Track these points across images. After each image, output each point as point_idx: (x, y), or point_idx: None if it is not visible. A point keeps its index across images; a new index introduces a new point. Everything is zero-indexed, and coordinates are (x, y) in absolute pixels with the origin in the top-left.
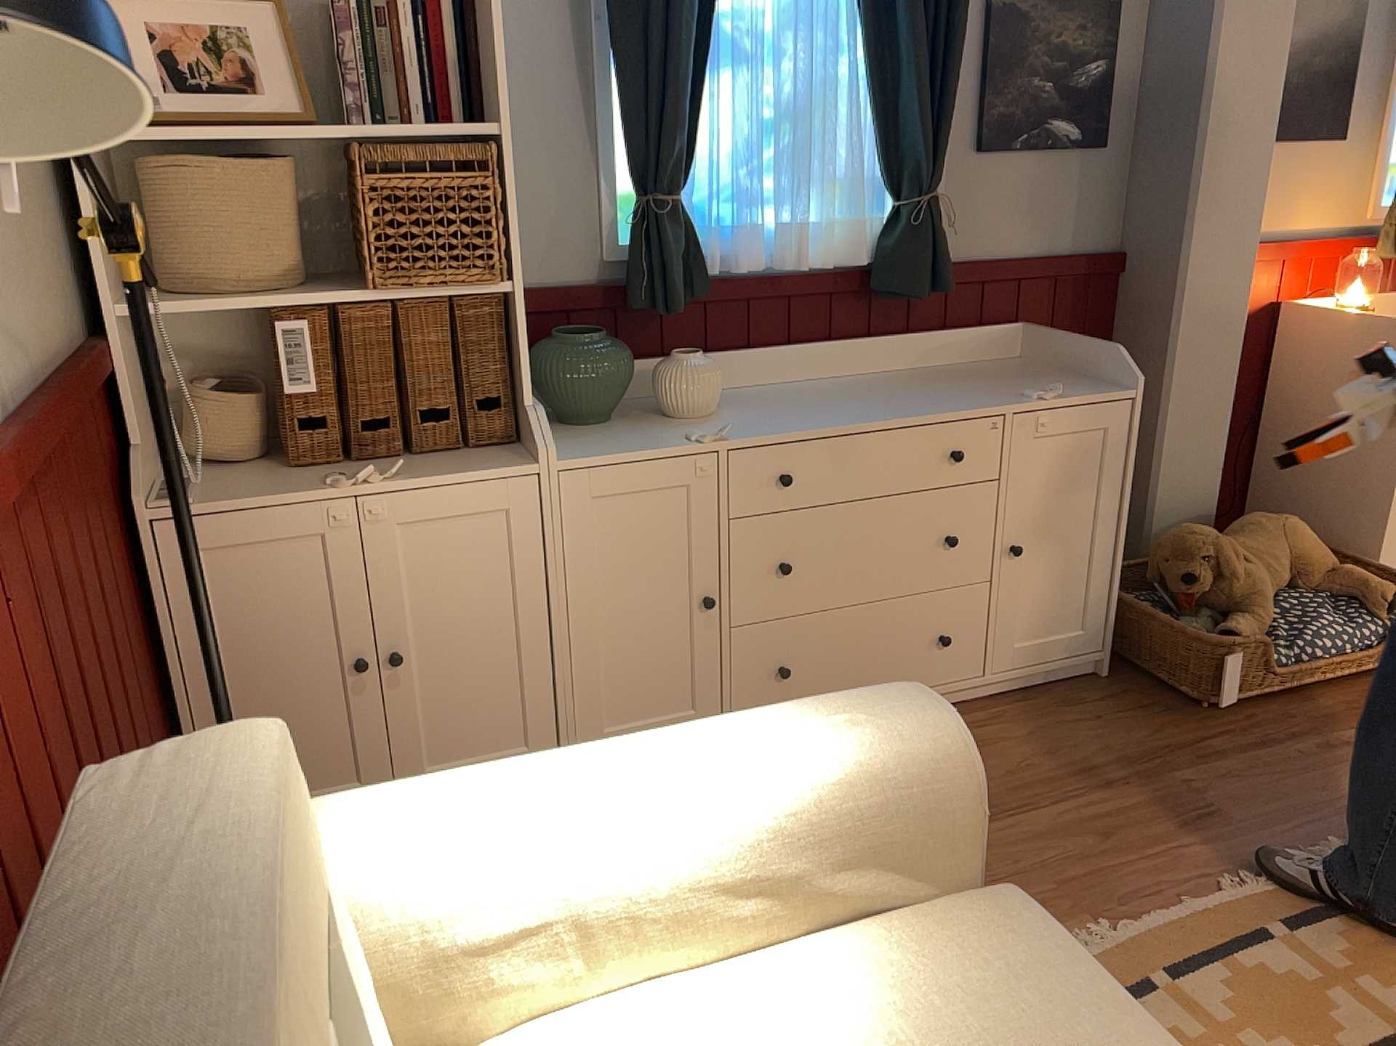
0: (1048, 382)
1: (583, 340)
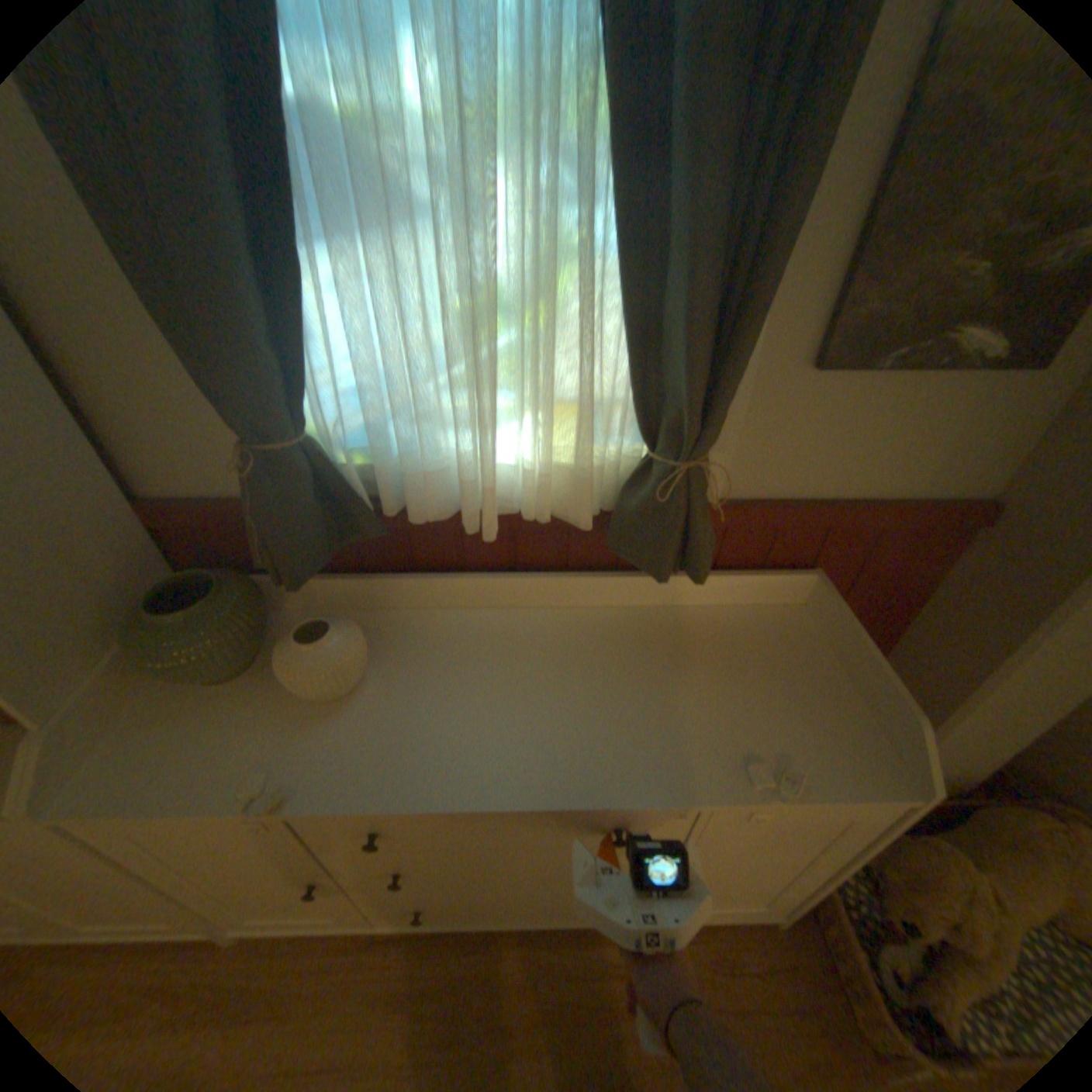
0: (802, 716)
1: (163, 617)
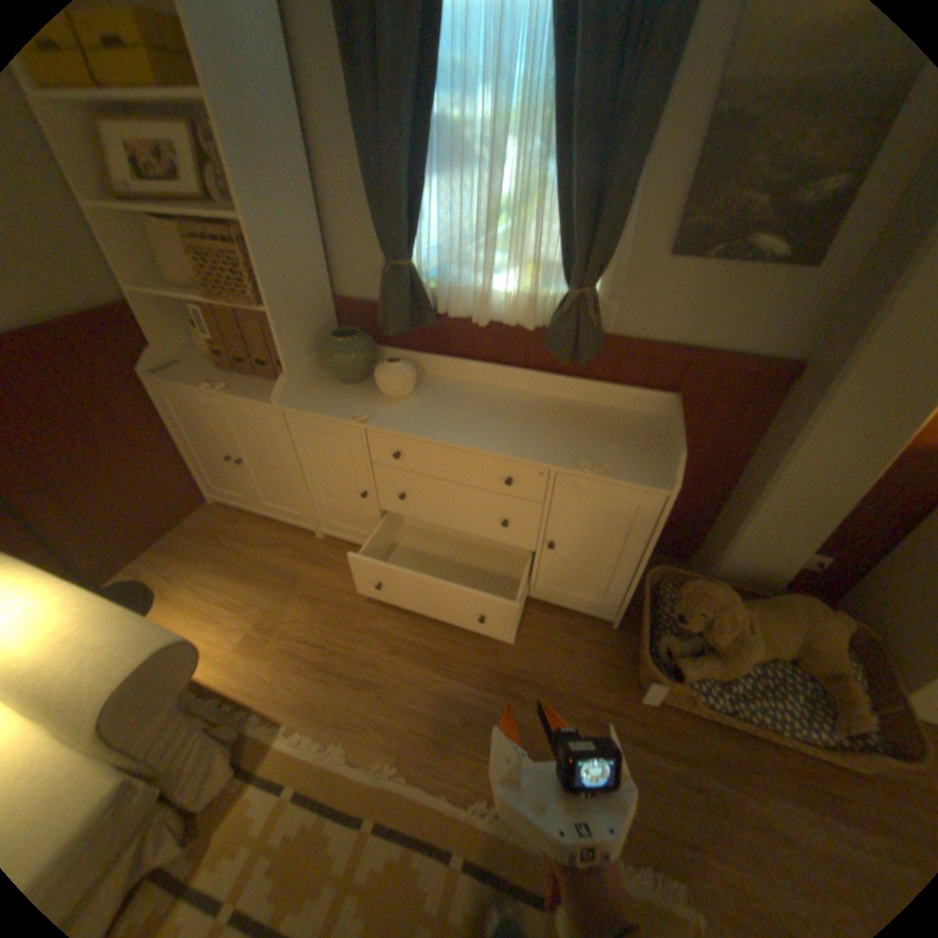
0: (625, 452)
1: (337, 340)
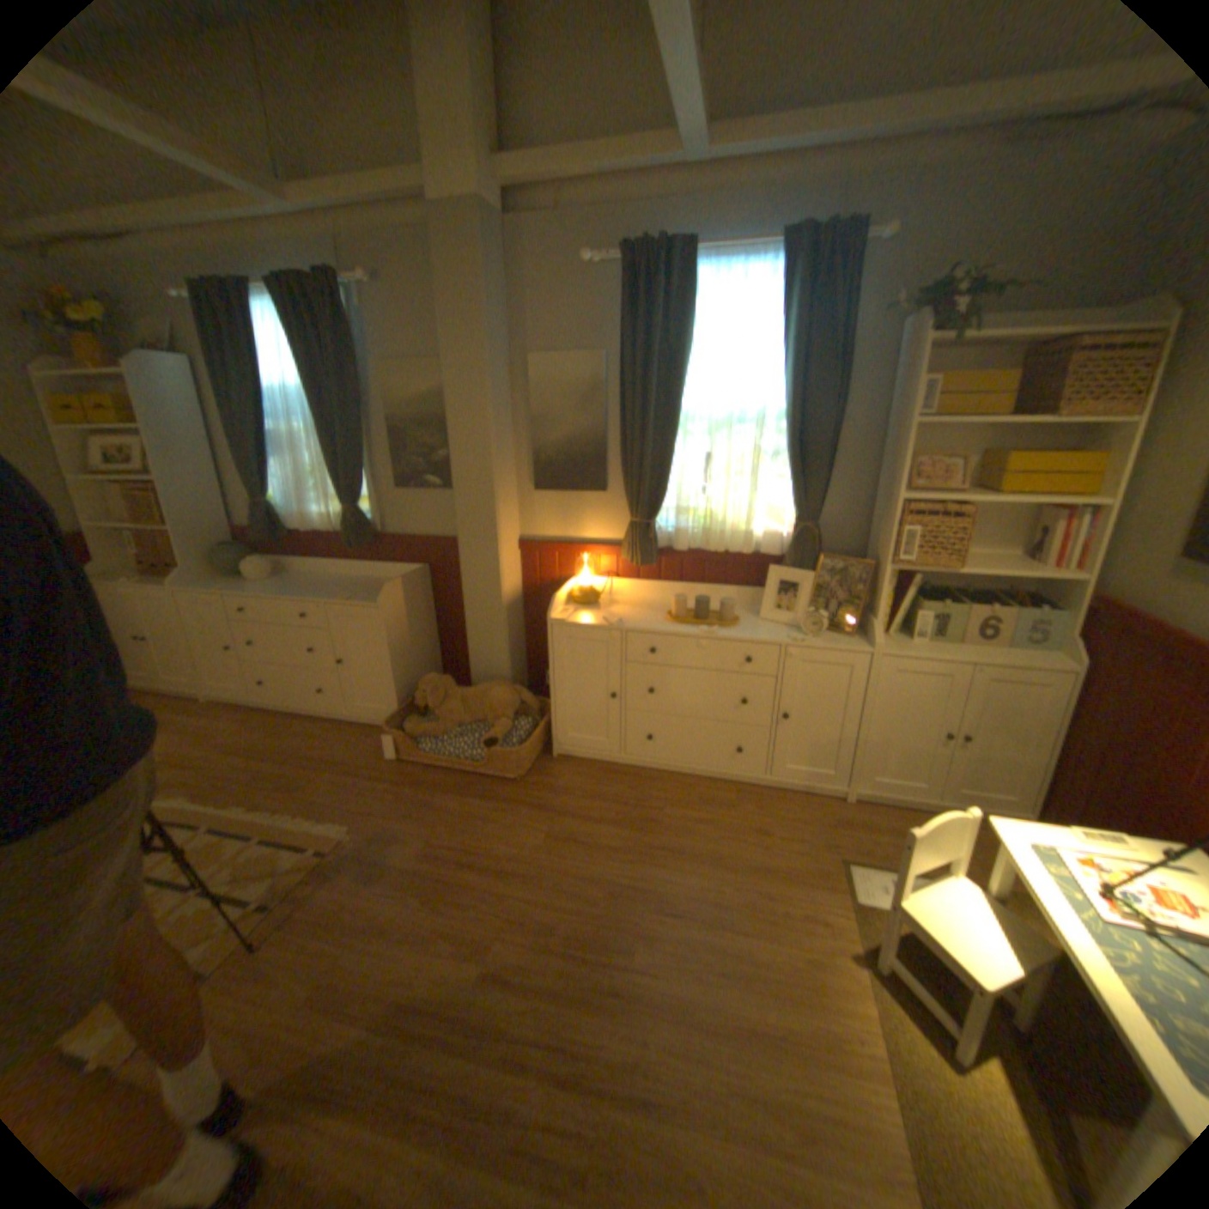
0: (372, 595)
1: (217, 550)
